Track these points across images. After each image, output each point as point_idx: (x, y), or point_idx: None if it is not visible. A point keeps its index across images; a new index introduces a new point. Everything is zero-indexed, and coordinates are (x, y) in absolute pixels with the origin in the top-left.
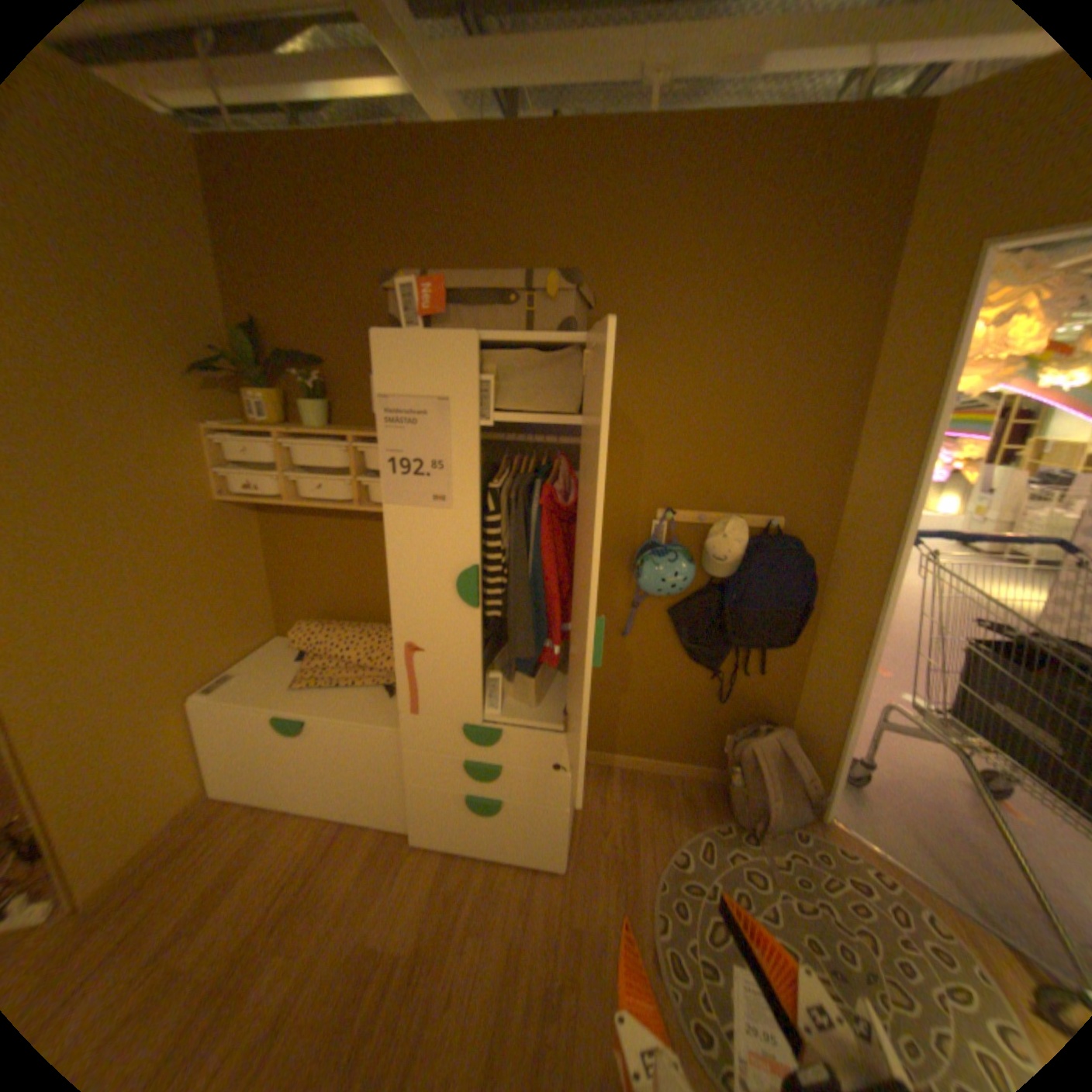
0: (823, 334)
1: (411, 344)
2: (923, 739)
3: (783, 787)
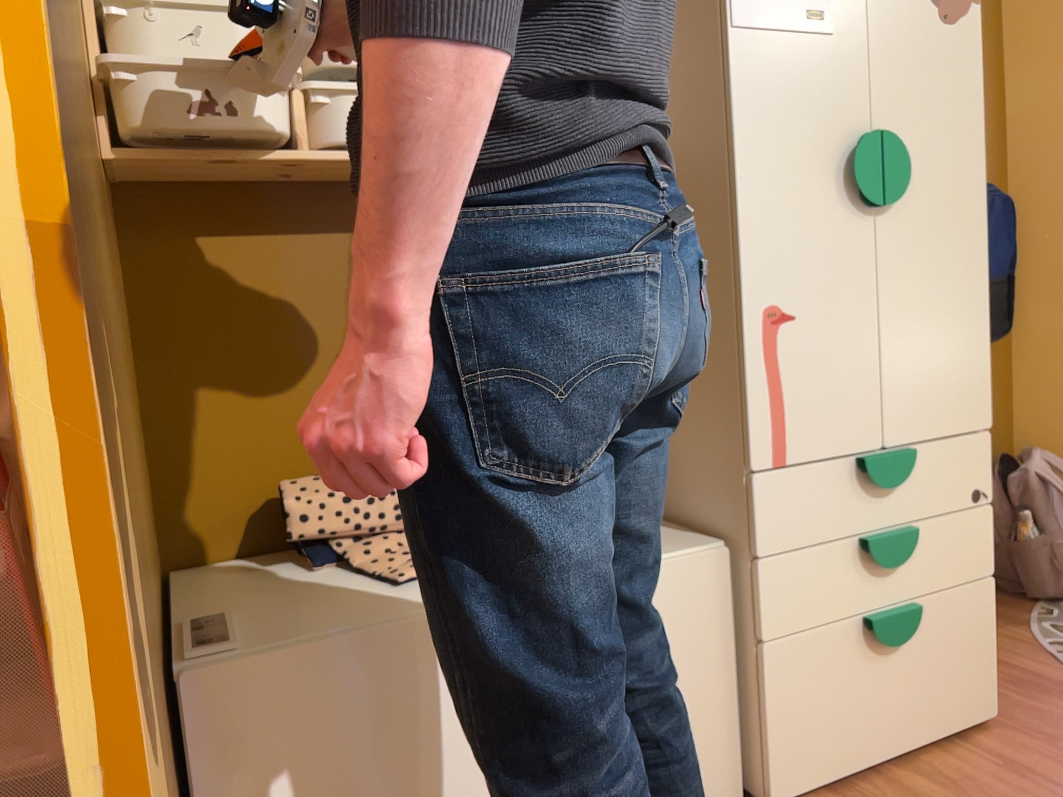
0: None
1: None
2: None
3: None
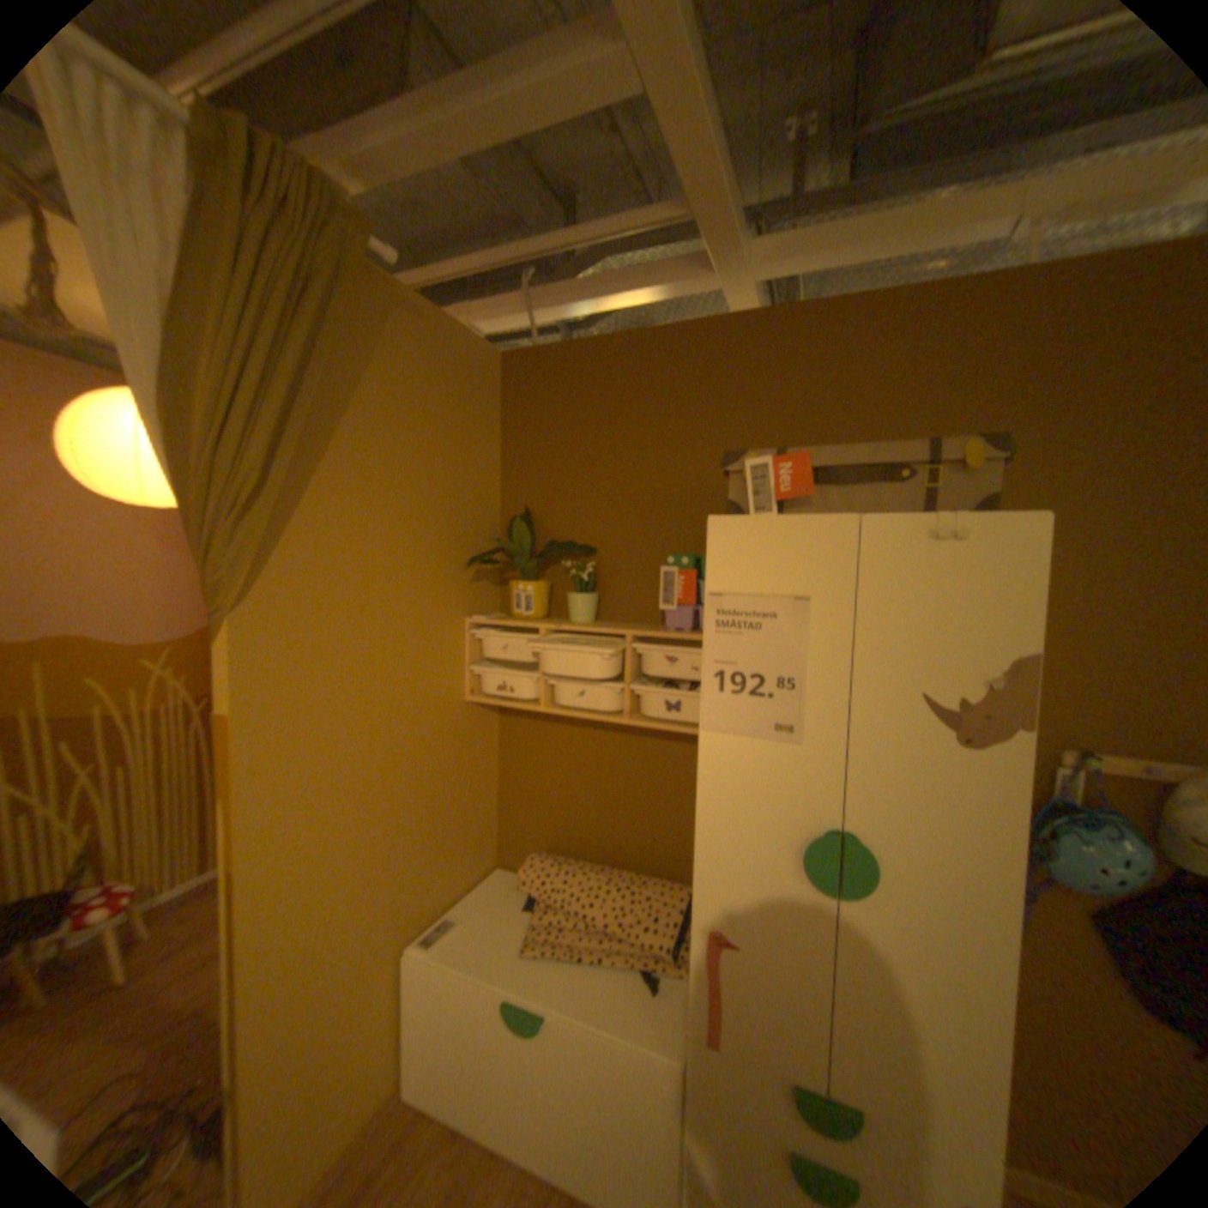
0: None
1: (761, 530)
2: None
3: None
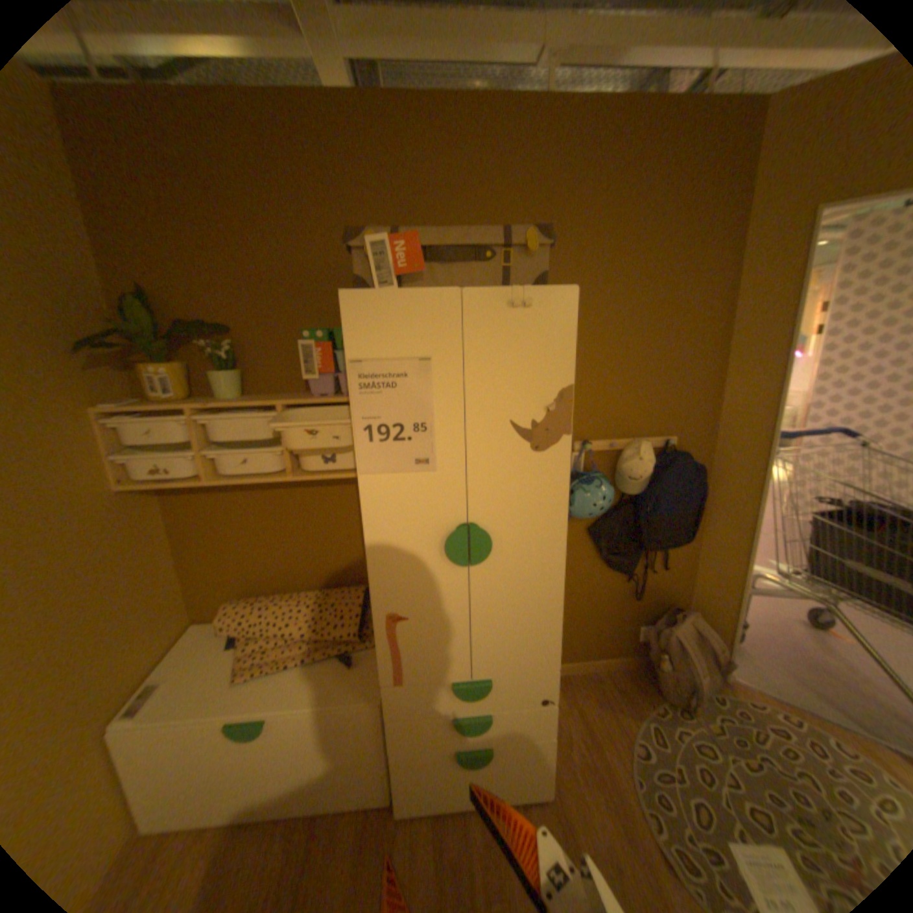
0: (696, 283)
1: (387, 303)
2: (779, 595)
3: (707, 663)
